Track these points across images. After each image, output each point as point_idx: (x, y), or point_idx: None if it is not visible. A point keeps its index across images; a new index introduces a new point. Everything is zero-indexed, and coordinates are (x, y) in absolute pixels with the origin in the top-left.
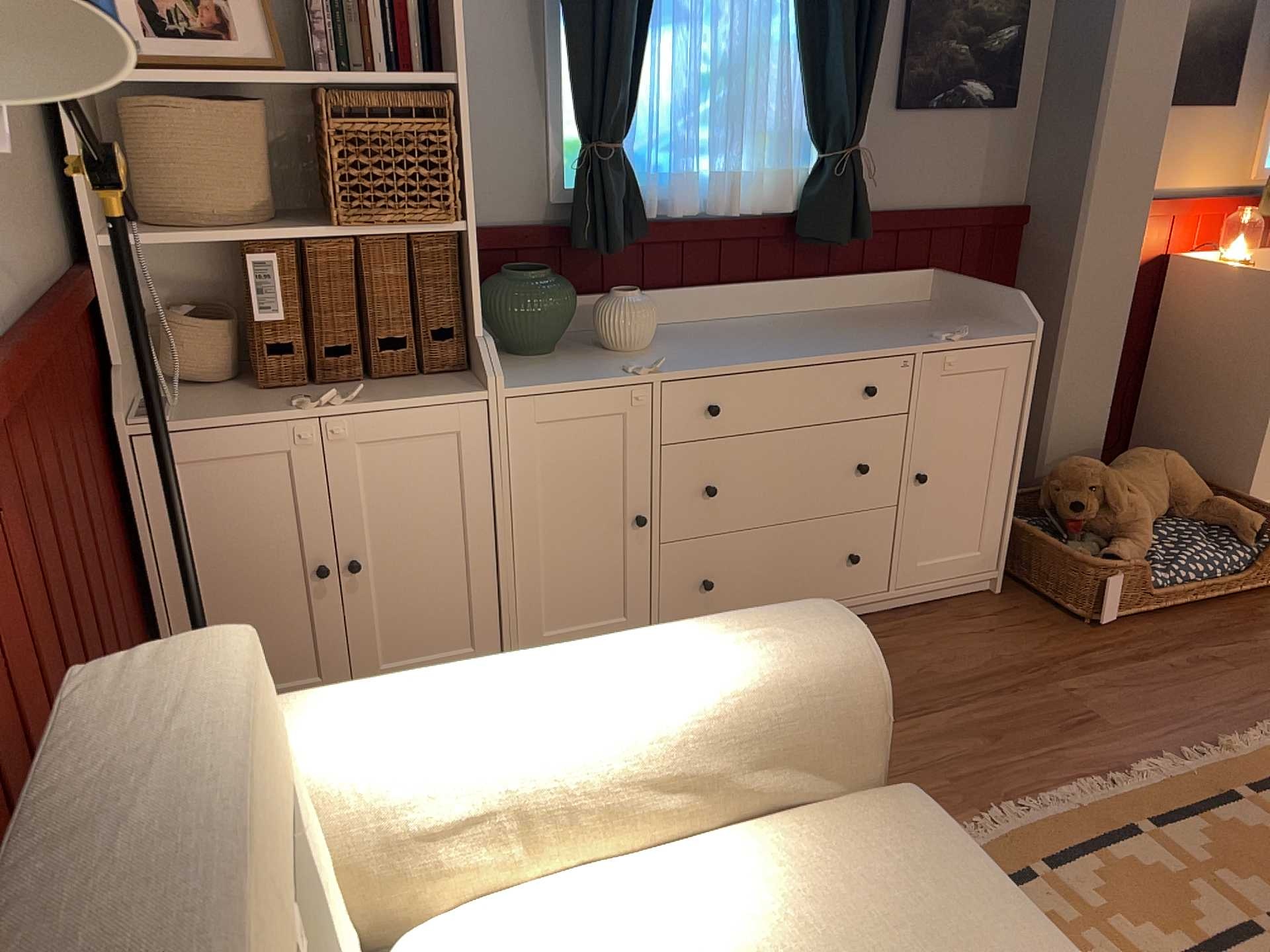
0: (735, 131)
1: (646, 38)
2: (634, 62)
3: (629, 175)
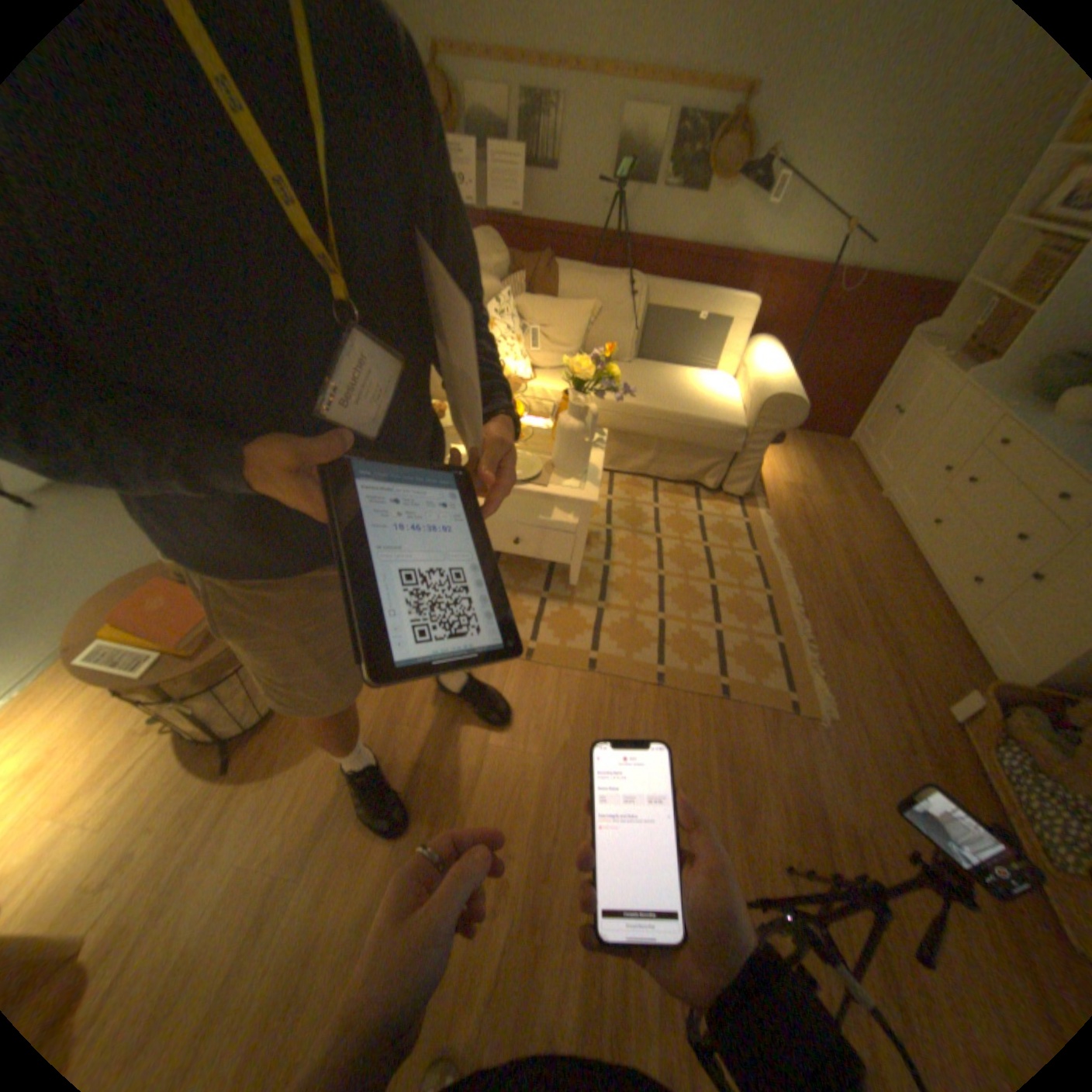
0: None
1: None
2: None
3: None
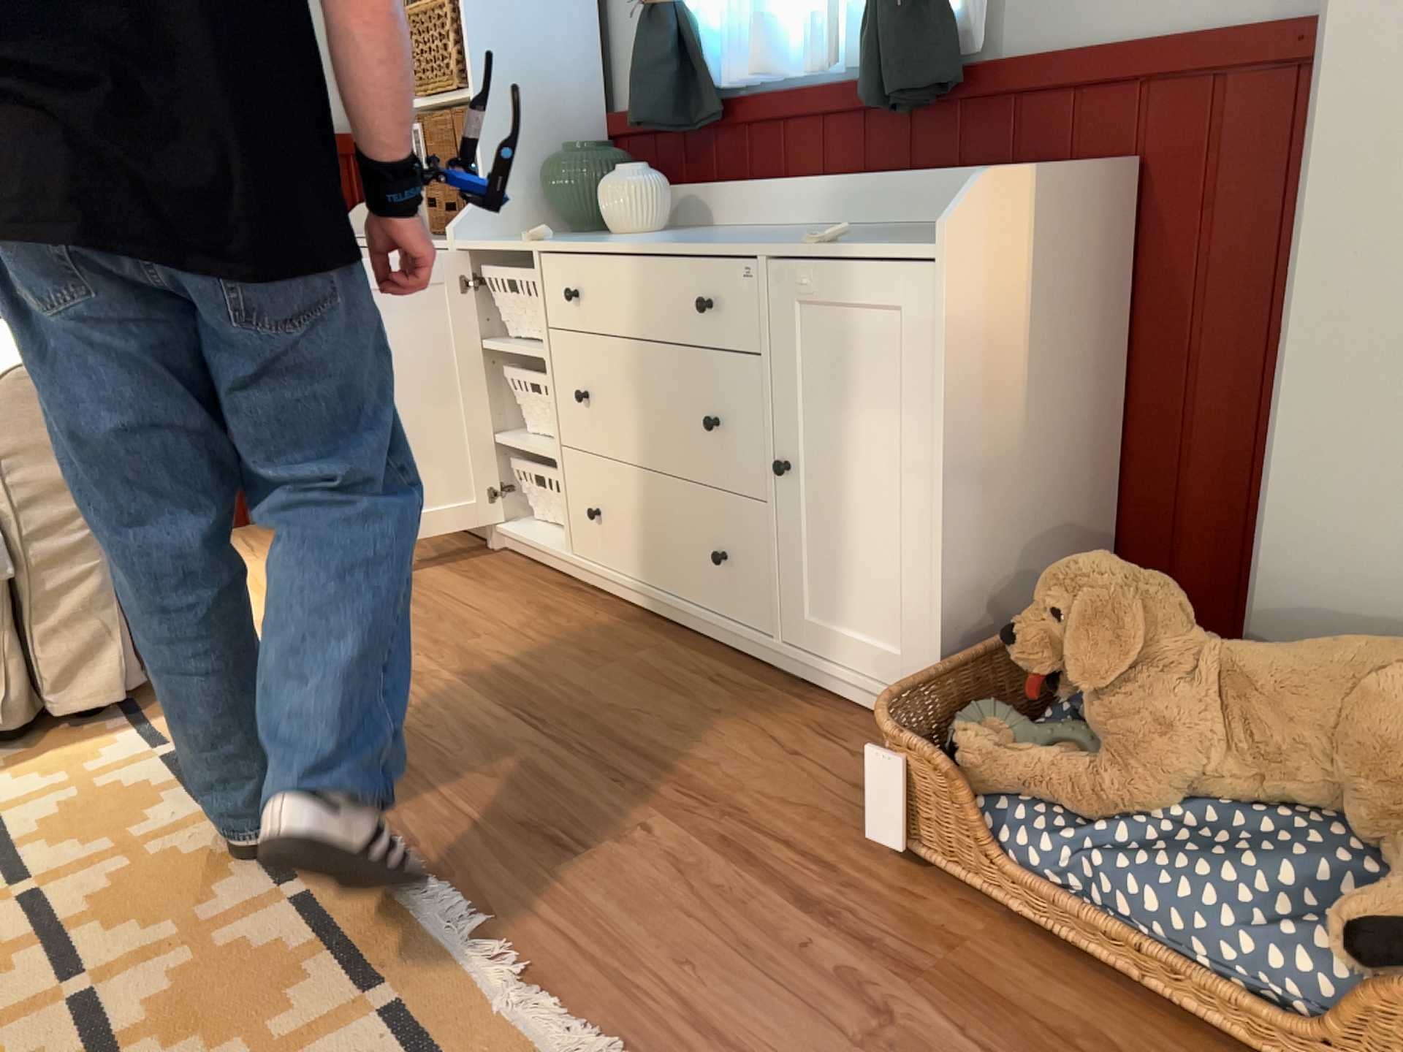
0: None
1: None
2: None
3: (682, 37)
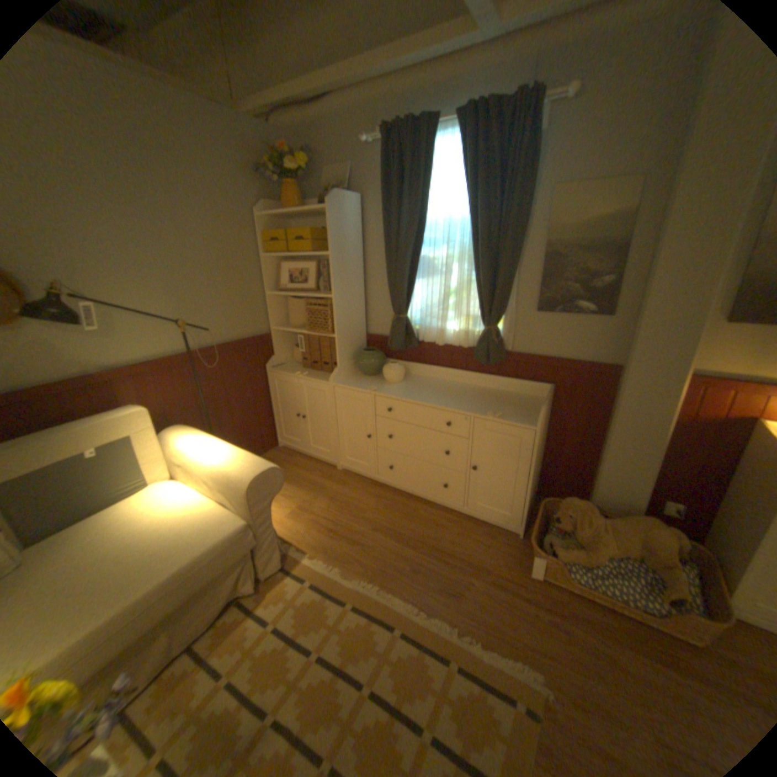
0: (442, 315)
1: (416, 281)
2: (409, 289)
3: (408, 325)
